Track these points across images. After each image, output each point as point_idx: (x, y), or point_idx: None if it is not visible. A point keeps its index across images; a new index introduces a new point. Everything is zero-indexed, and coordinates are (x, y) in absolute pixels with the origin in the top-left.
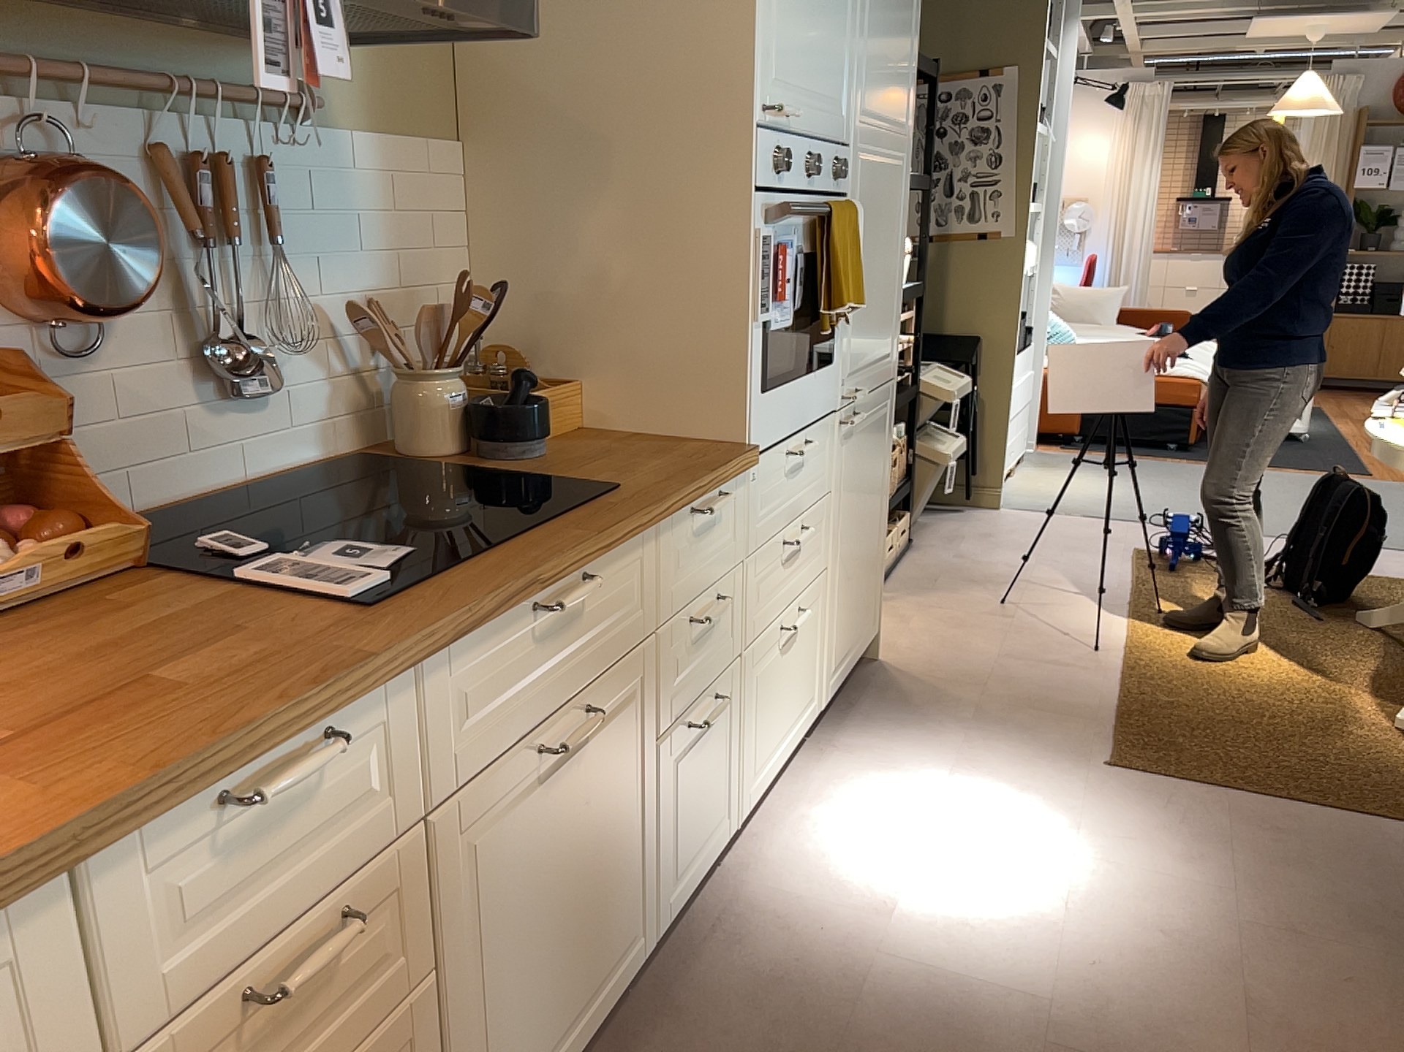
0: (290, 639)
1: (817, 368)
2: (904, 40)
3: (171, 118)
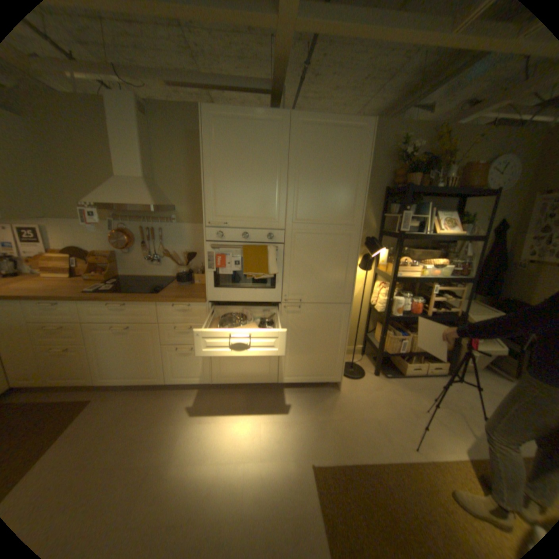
0: (70, 293)
1: (263, 288)
2: (342, 193)
3: (143, 223)
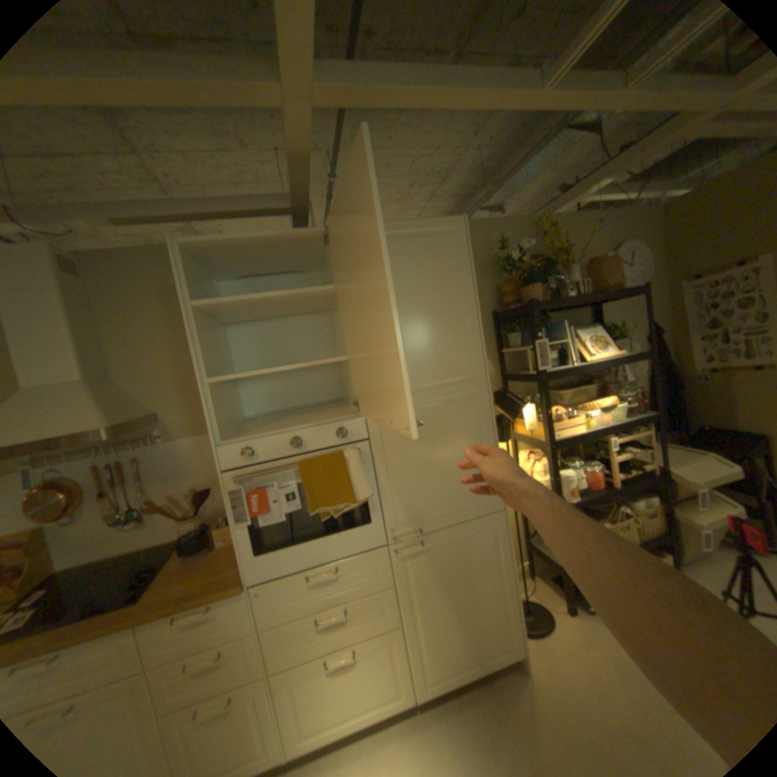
0: None
1: (348, 529)
2: (444, 335)
3: (97, 457)
